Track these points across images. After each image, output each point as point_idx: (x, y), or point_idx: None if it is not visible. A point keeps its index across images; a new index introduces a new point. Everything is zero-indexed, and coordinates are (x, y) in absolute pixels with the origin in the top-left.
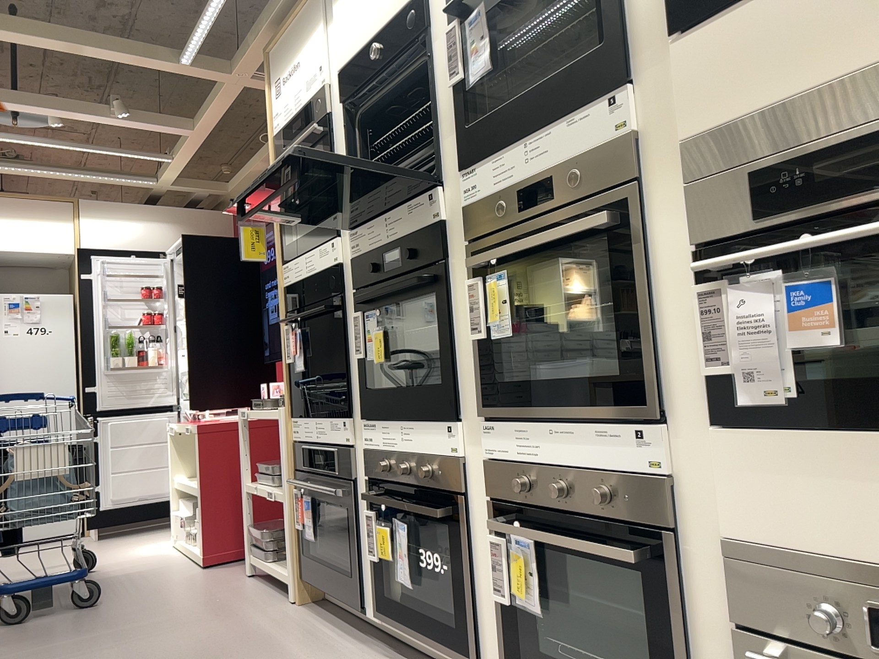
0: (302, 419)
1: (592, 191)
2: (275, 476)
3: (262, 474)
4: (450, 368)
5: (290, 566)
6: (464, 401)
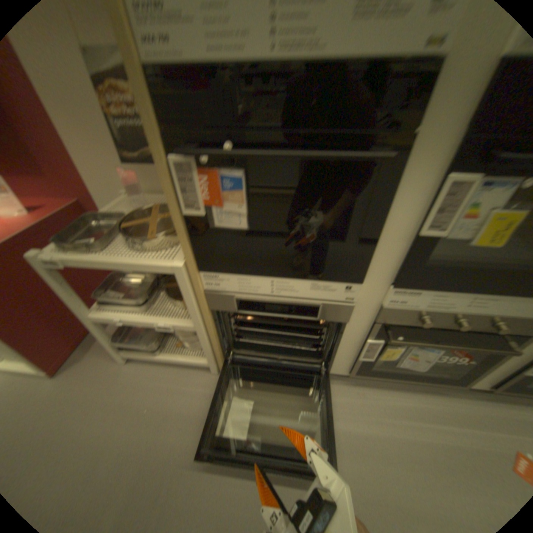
0: (234, 272)
1: None
2: (143, 303)
3: (115, 302)
4: None
5: (213, 359)
6: None
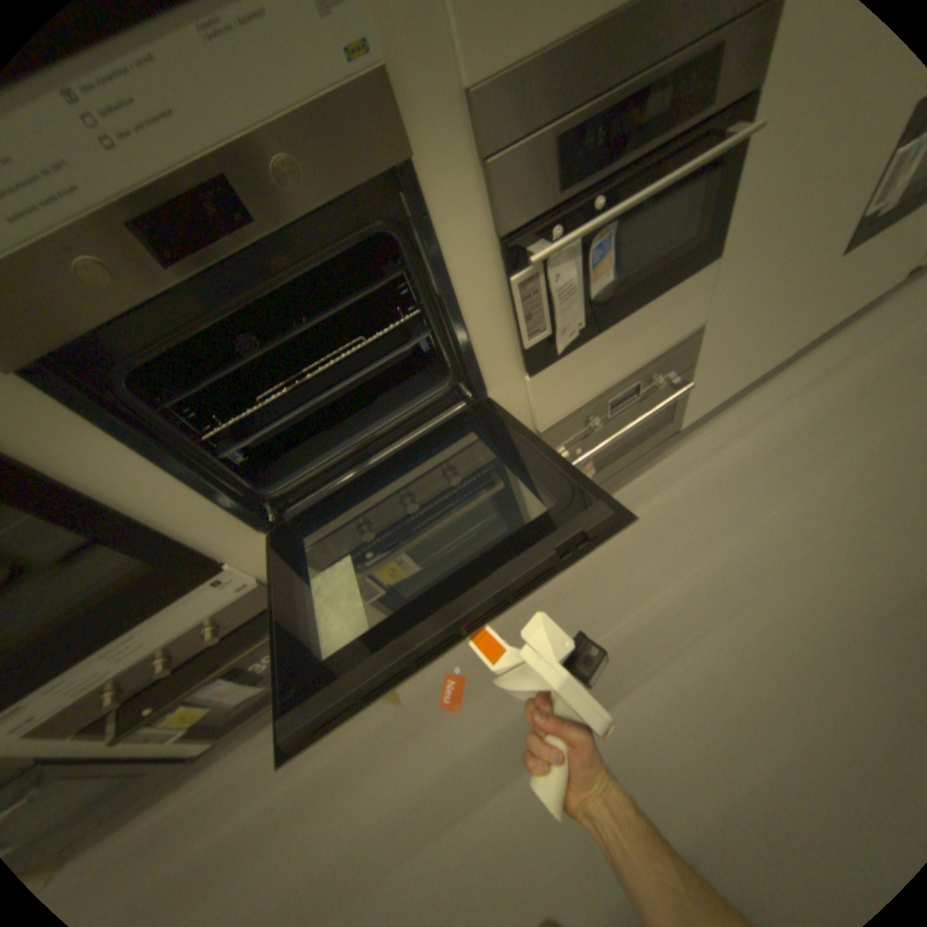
0: None
1: (332, 191)
2: None
3: None
4: (153, 545)
5: None
6: (208, 550)
